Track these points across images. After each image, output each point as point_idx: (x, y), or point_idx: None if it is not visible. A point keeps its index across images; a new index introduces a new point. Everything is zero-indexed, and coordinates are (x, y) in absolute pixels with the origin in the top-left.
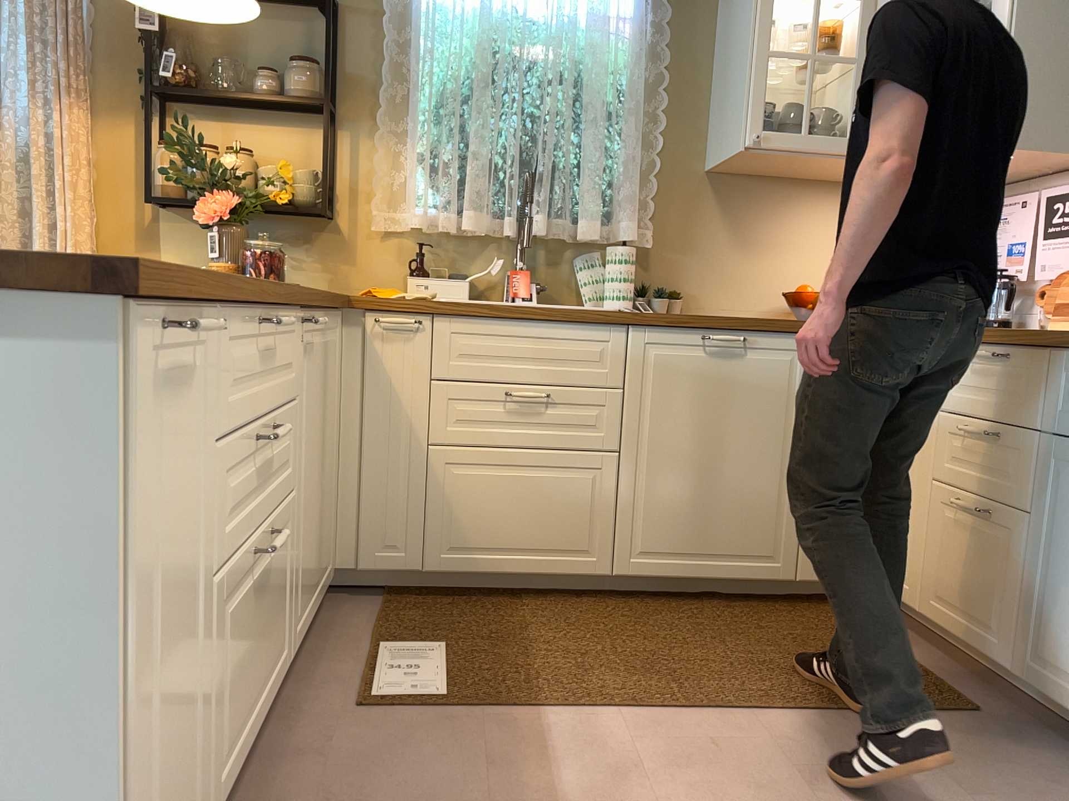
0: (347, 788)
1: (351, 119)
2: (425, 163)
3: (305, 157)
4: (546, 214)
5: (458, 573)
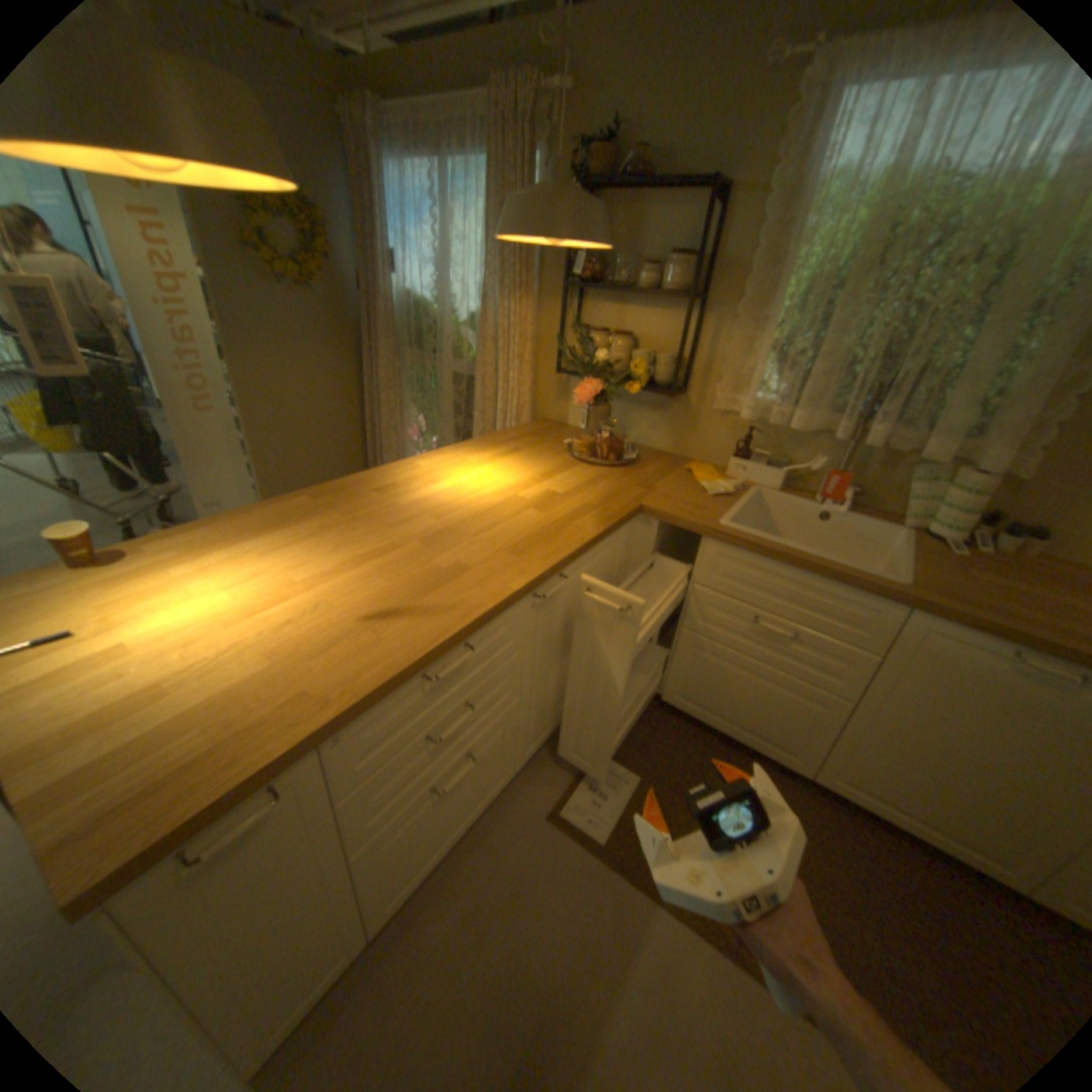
0: (496, 905)
1: (718, 301)
2: (776, 352)
3: (672, 336)
4: (896, 418)
5: (686, 713)
